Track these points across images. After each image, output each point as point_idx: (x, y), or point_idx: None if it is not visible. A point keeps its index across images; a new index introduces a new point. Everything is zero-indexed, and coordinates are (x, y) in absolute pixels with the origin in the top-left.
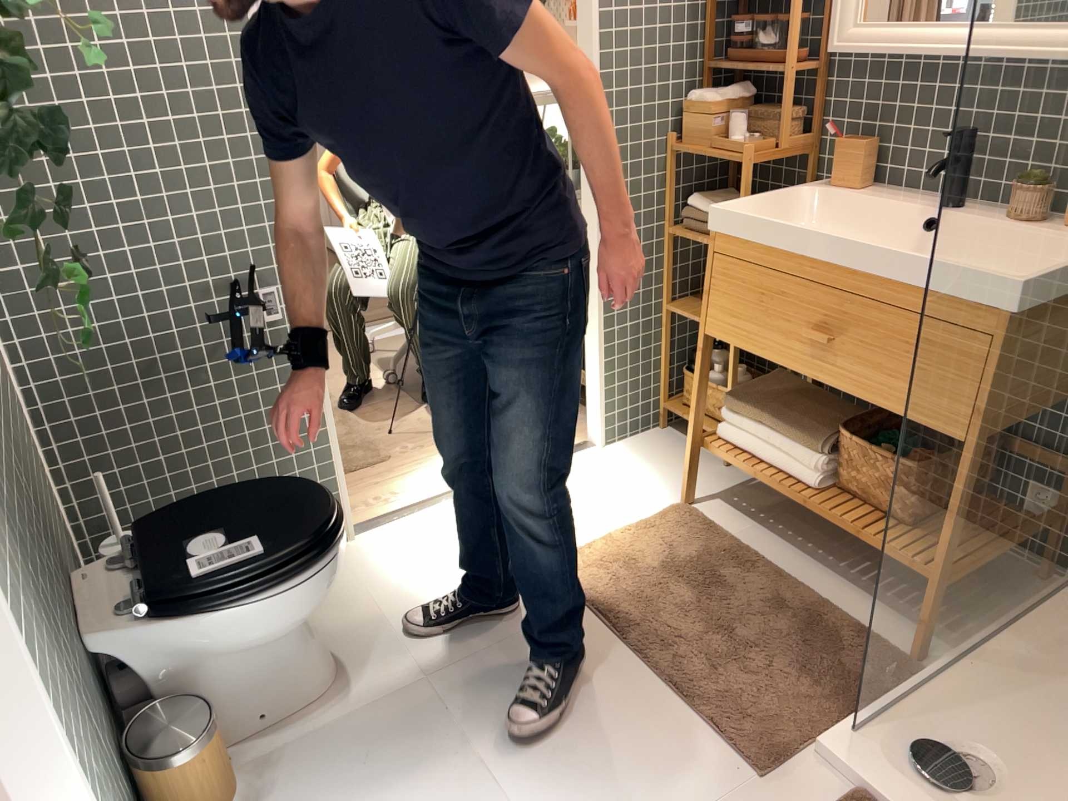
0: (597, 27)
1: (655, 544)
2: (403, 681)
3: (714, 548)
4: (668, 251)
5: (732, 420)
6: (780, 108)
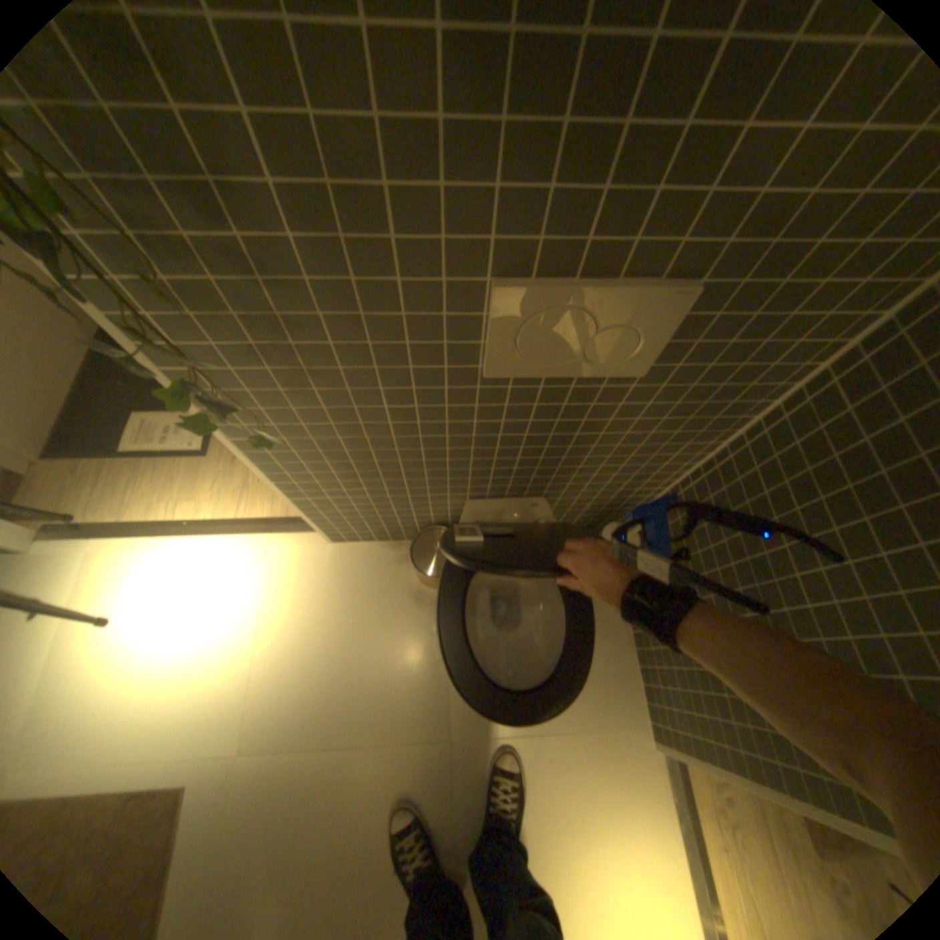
0: None
1: None
2: (457, 727)
3: None
4: None
5: None
6: None
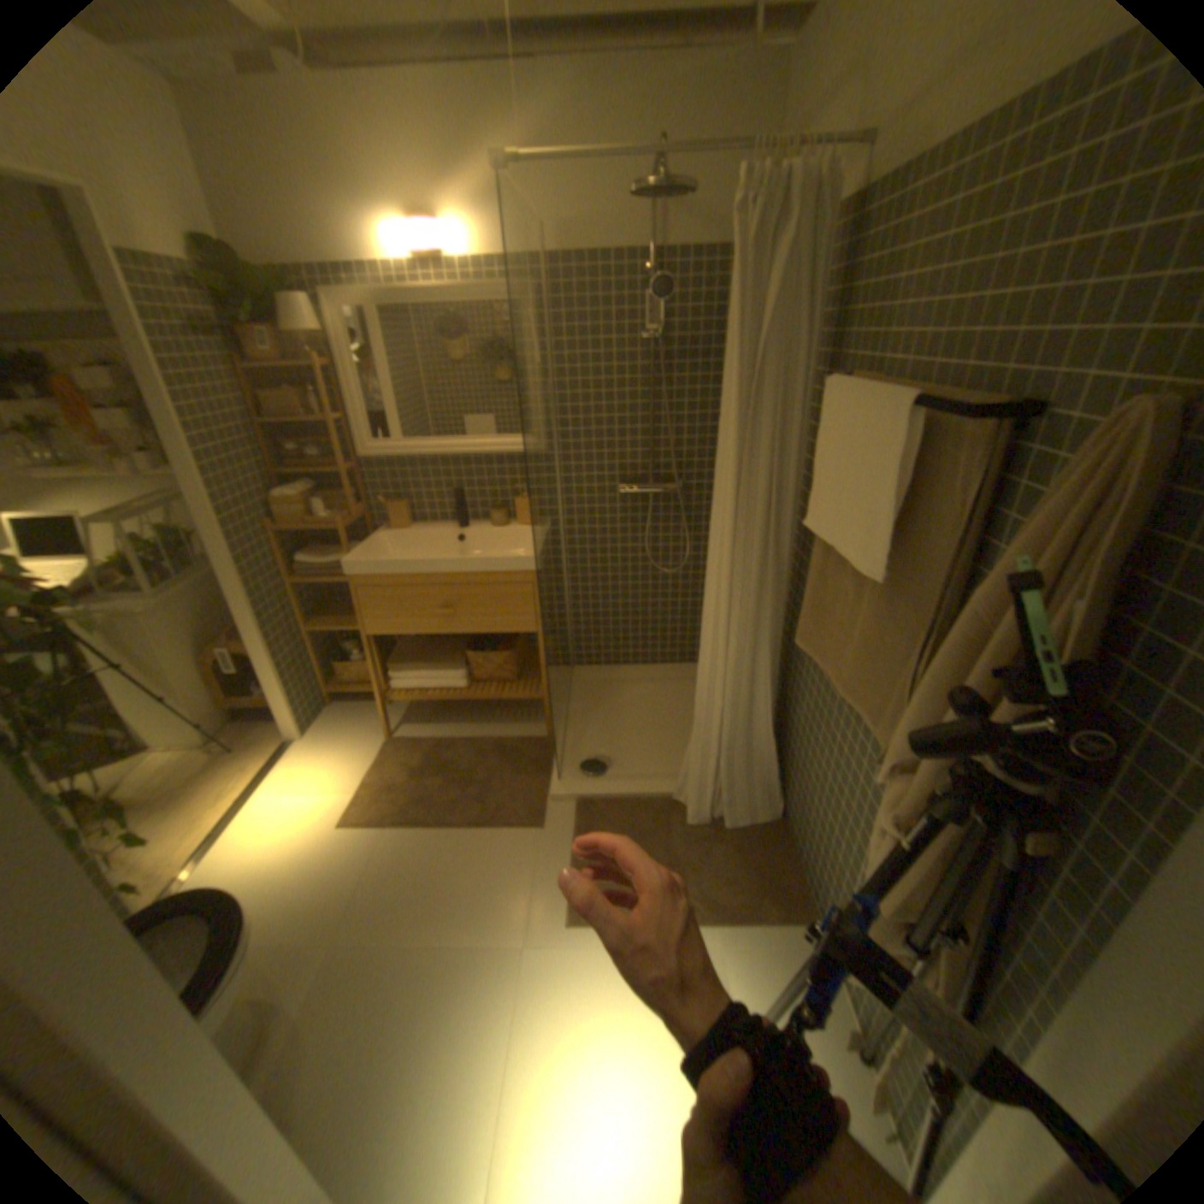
0: (189, 459)
1: (391, 768)
2: (311, 962)
3: (423, 748)
4: (292, 593)
5: (393, 675)
6: (329, 488)
